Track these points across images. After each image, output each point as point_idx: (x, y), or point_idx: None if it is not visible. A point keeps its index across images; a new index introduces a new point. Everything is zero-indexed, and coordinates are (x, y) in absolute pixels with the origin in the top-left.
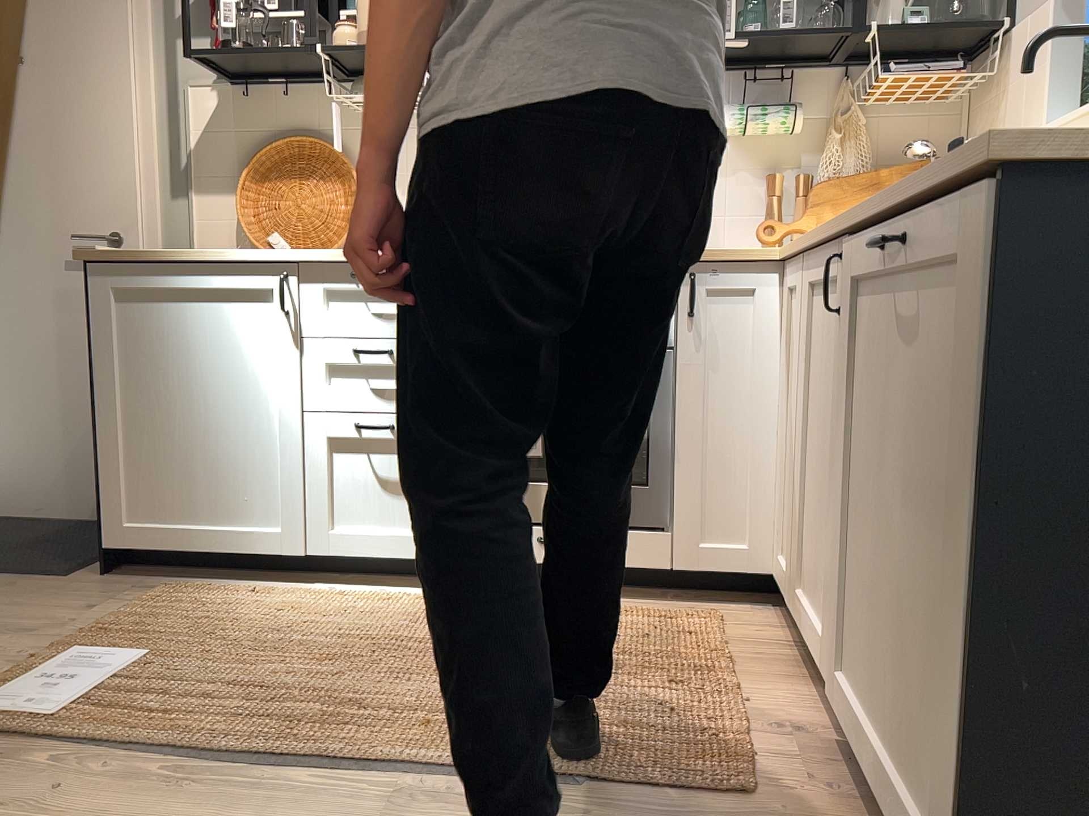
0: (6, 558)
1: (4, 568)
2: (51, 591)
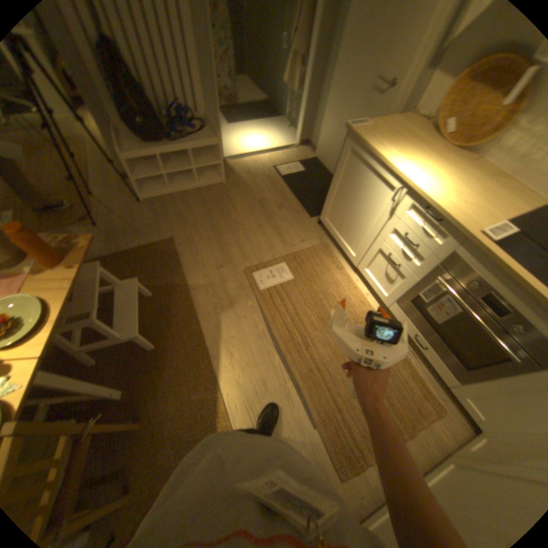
0: (308, 196)
1: (304, 202)
2: (303, 224)
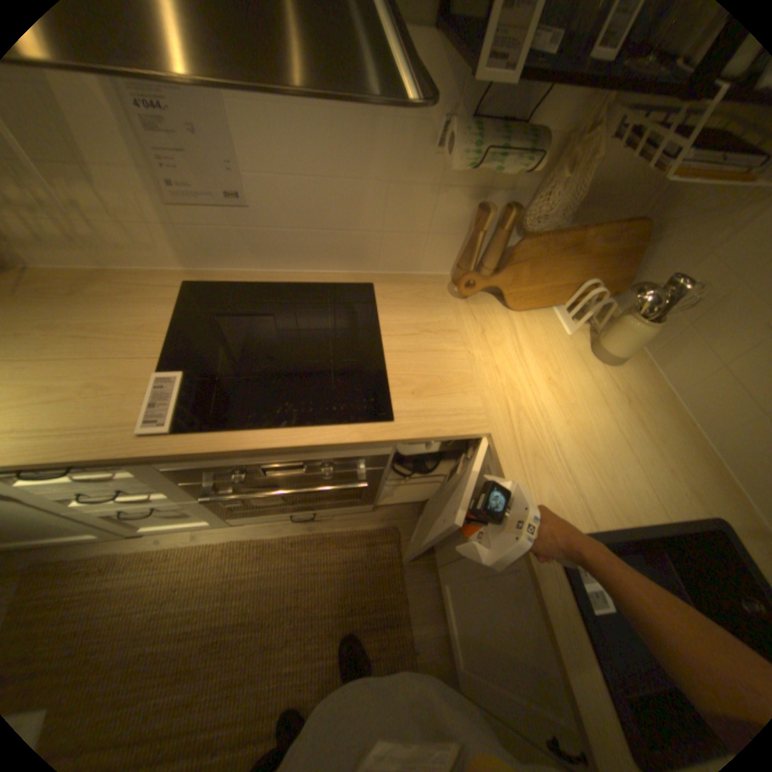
0: None
1: None
2: None
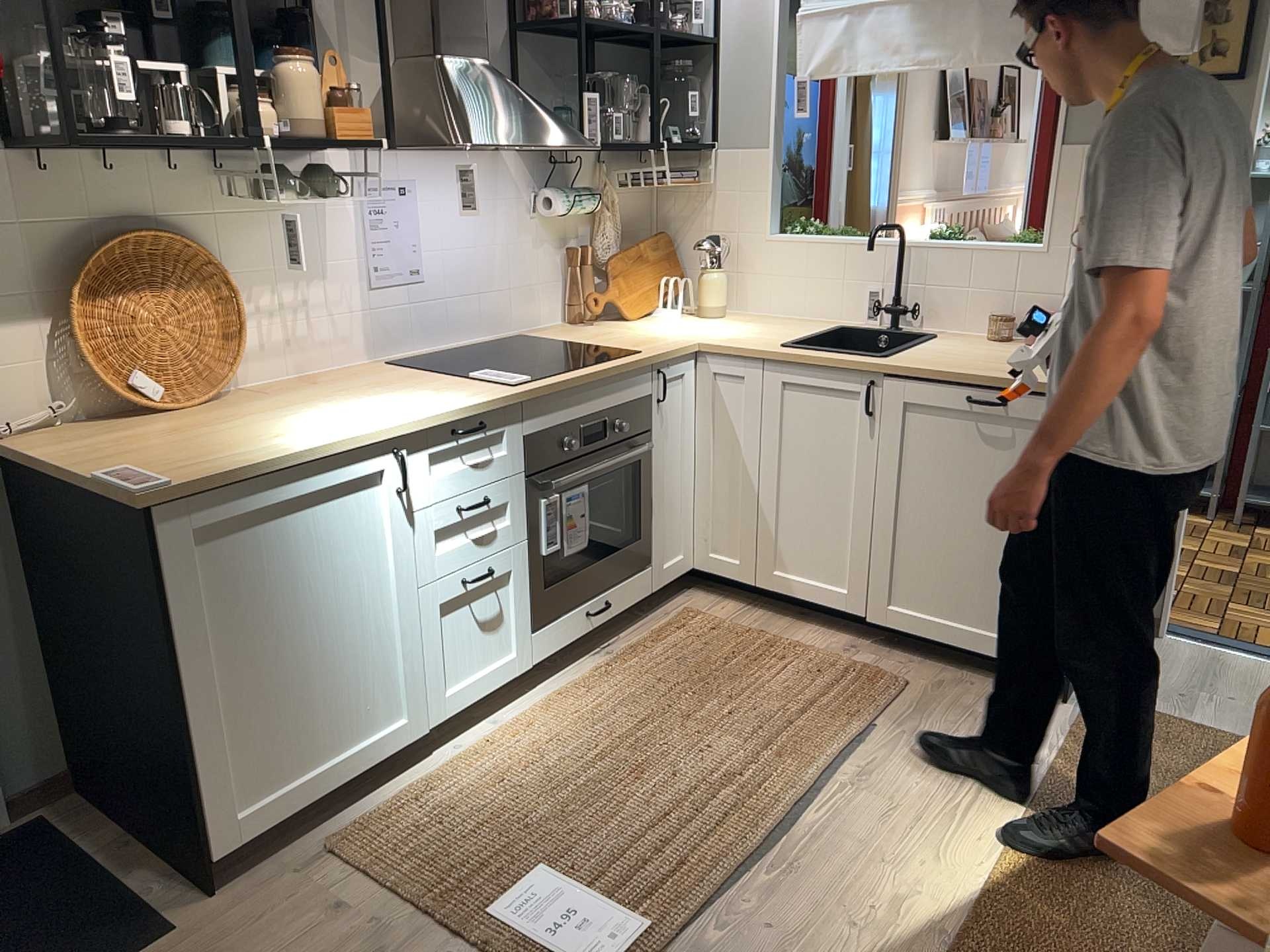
0: None
1: None
2: (230, 941)
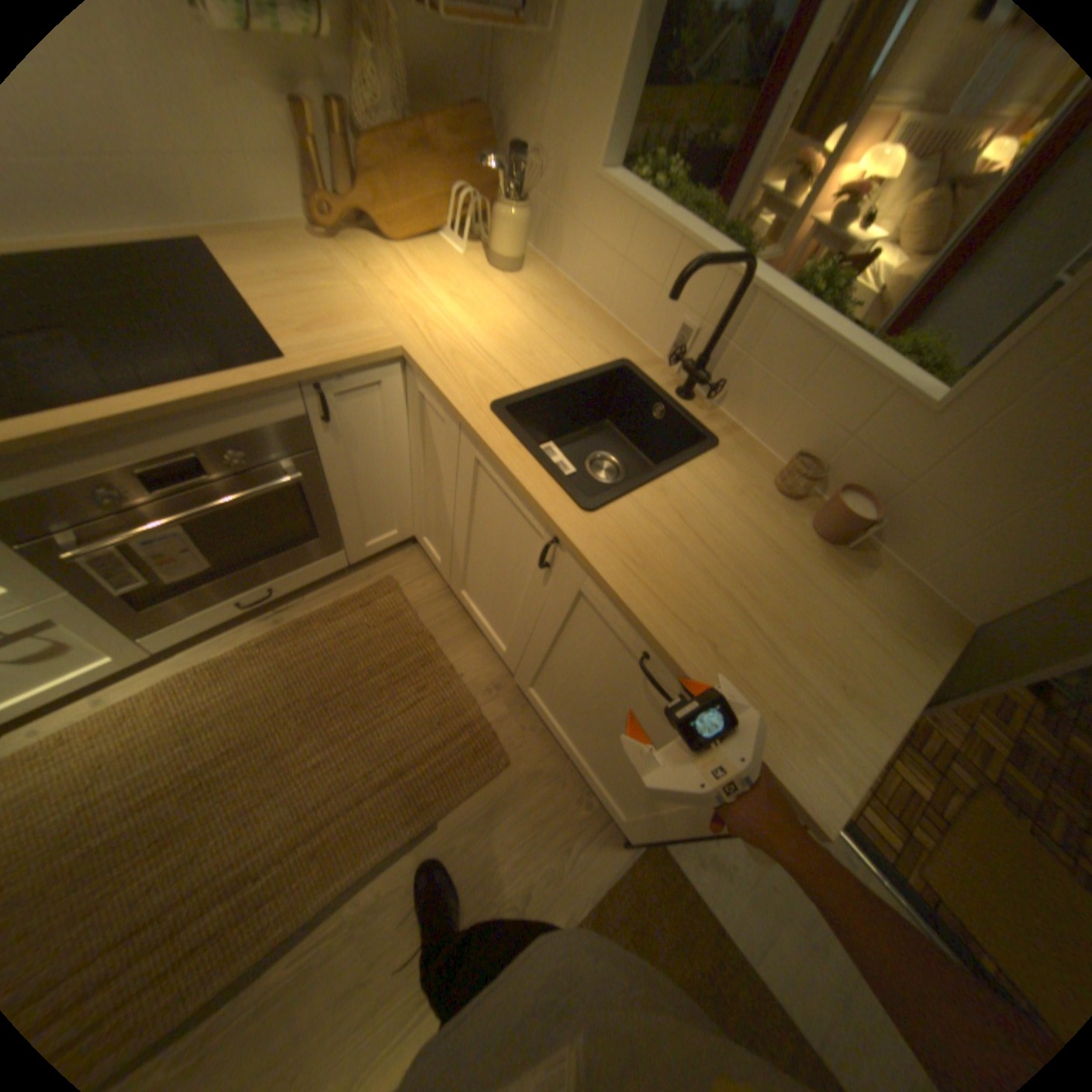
0: None
1: None
2: None
